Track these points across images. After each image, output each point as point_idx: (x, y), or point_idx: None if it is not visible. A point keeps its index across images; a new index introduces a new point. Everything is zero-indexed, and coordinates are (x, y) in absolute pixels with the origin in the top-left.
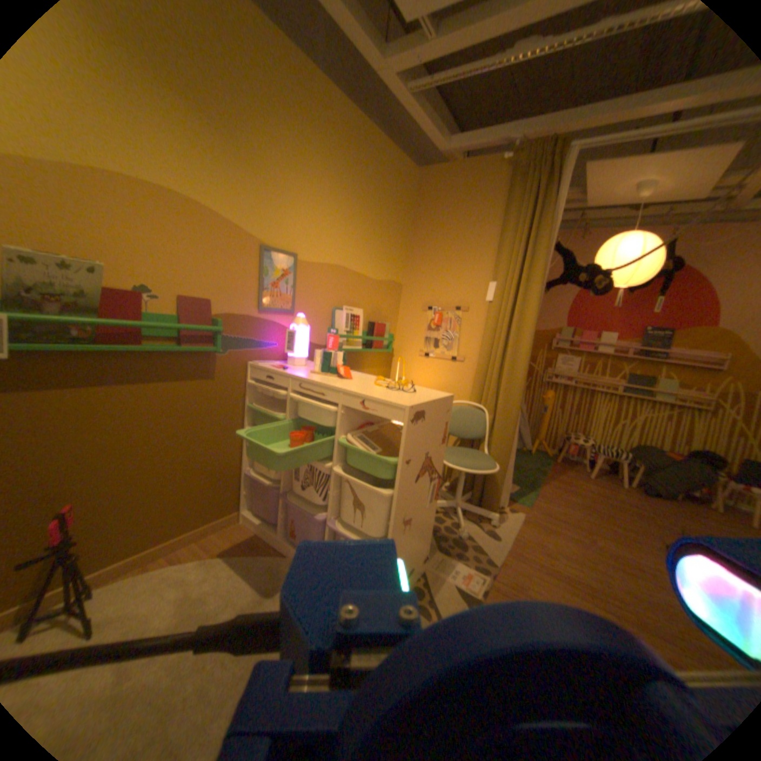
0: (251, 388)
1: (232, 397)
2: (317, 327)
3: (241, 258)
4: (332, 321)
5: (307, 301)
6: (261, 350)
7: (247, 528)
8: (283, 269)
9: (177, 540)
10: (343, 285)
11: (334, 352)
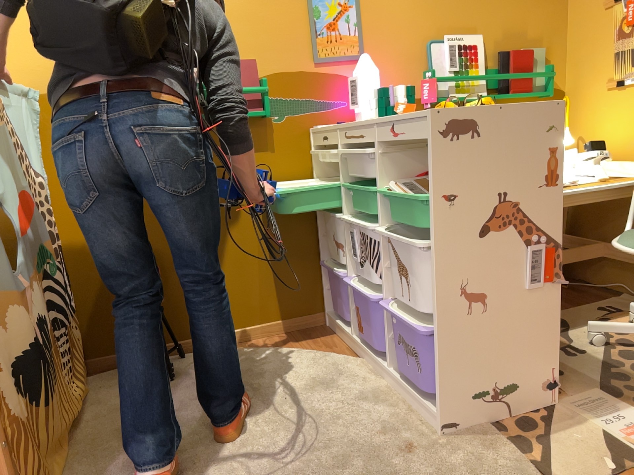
0: (316, 158)
1: (296, 170)
2: (402, 73)
3: (283, 3)
4: (427, 61)
5: (381, 39)
6: (323, 111)
7: (330, 328)
8: (338, 3)
9: (257, 325)
10: (439, 4)
11: (395, 88)
